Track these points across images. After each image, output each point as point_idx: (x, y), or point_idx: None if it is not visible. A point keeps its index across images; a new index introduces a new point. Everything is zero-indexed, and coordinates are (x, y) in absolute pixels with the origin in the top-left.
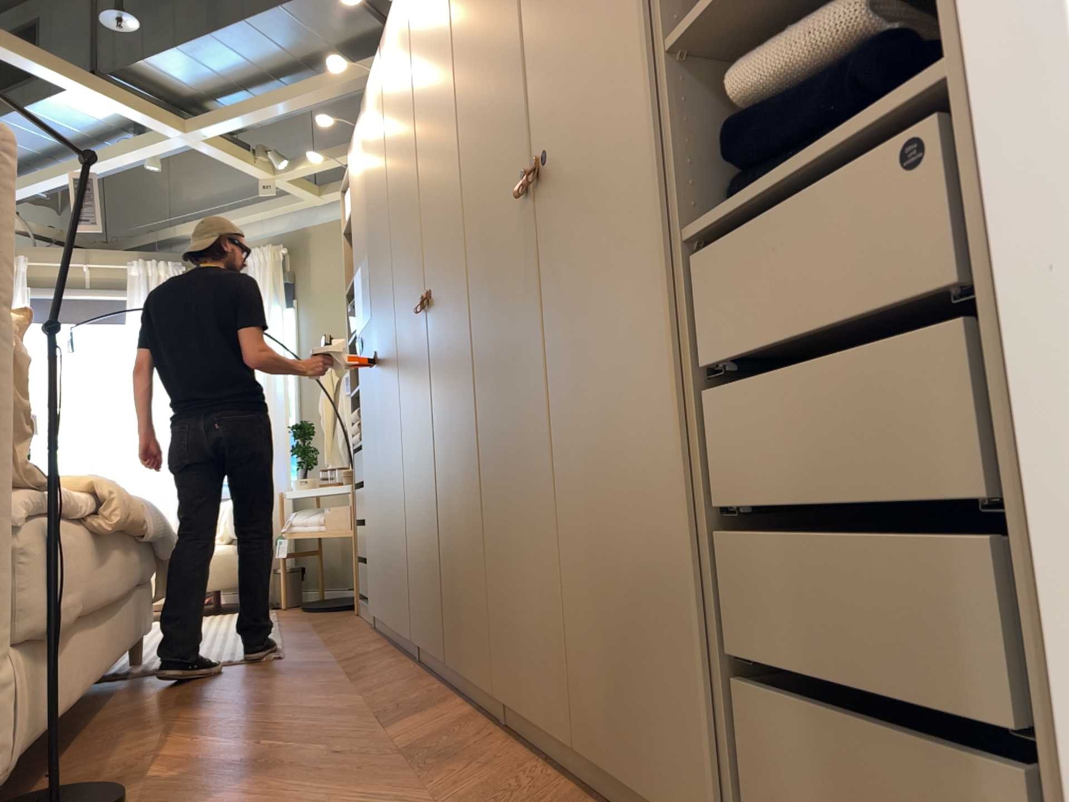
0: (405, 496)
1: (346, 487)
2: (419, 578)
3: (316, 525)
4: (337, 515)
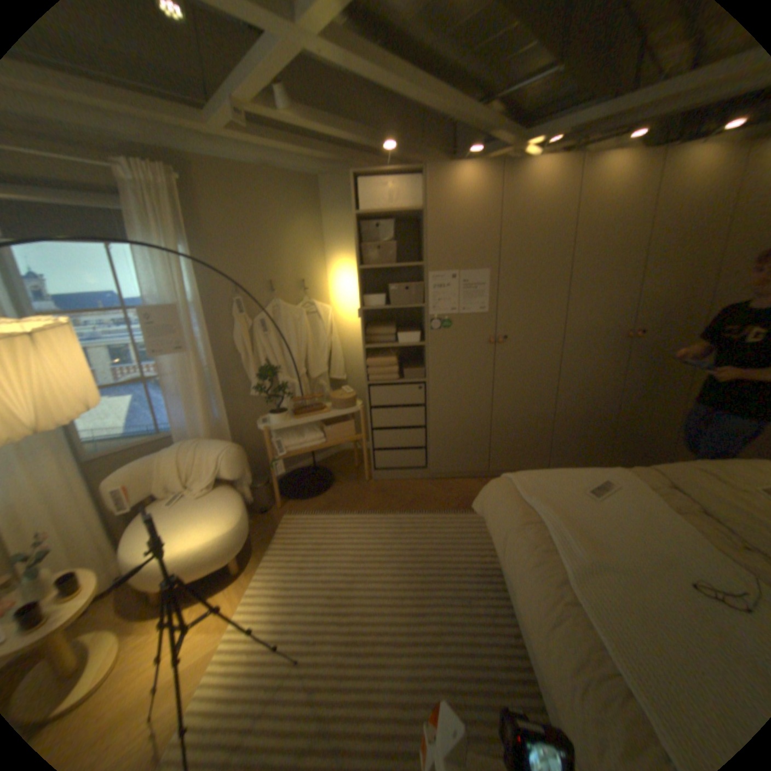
0: (544, 414)
1: (347, 412)
2: (566, 447)
3: (310, 444)
4: (334, 431)
